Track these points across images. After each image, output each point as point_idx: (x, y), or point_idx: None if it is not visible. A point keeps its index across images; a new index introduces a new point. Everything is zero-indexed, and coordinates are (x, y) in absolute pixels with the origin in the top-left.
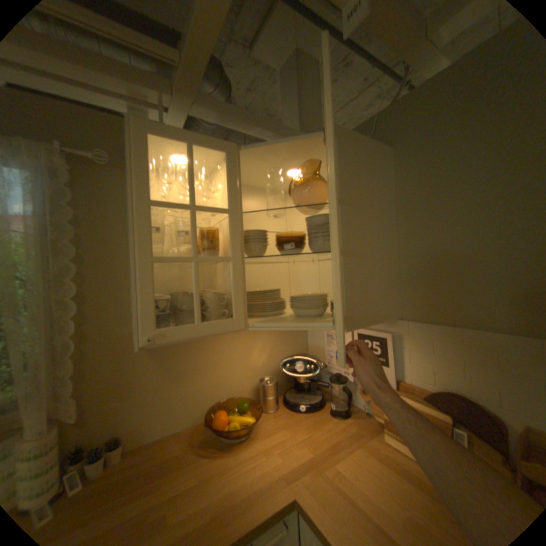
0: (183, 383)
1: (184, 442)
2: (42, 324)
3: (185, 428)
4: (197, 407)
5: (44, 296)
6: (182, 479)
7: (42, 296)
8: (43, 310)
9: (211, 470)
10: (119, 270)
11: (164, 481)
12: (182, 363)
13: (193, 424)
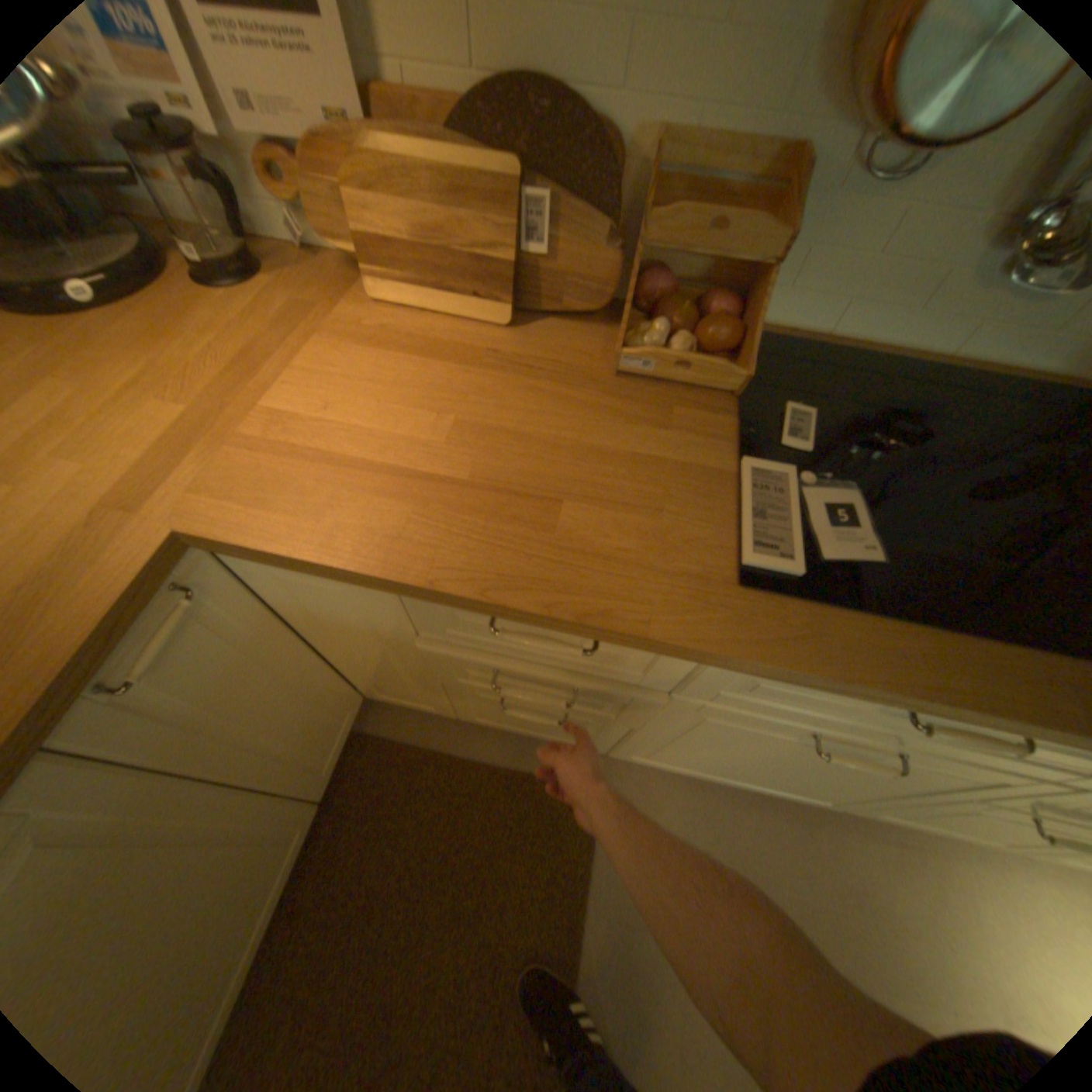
0: None
1: None
2: None
3: None
4: None
5: None
6: None
7: None
8: None
9: None
10: None
11: None
12: None
13: None
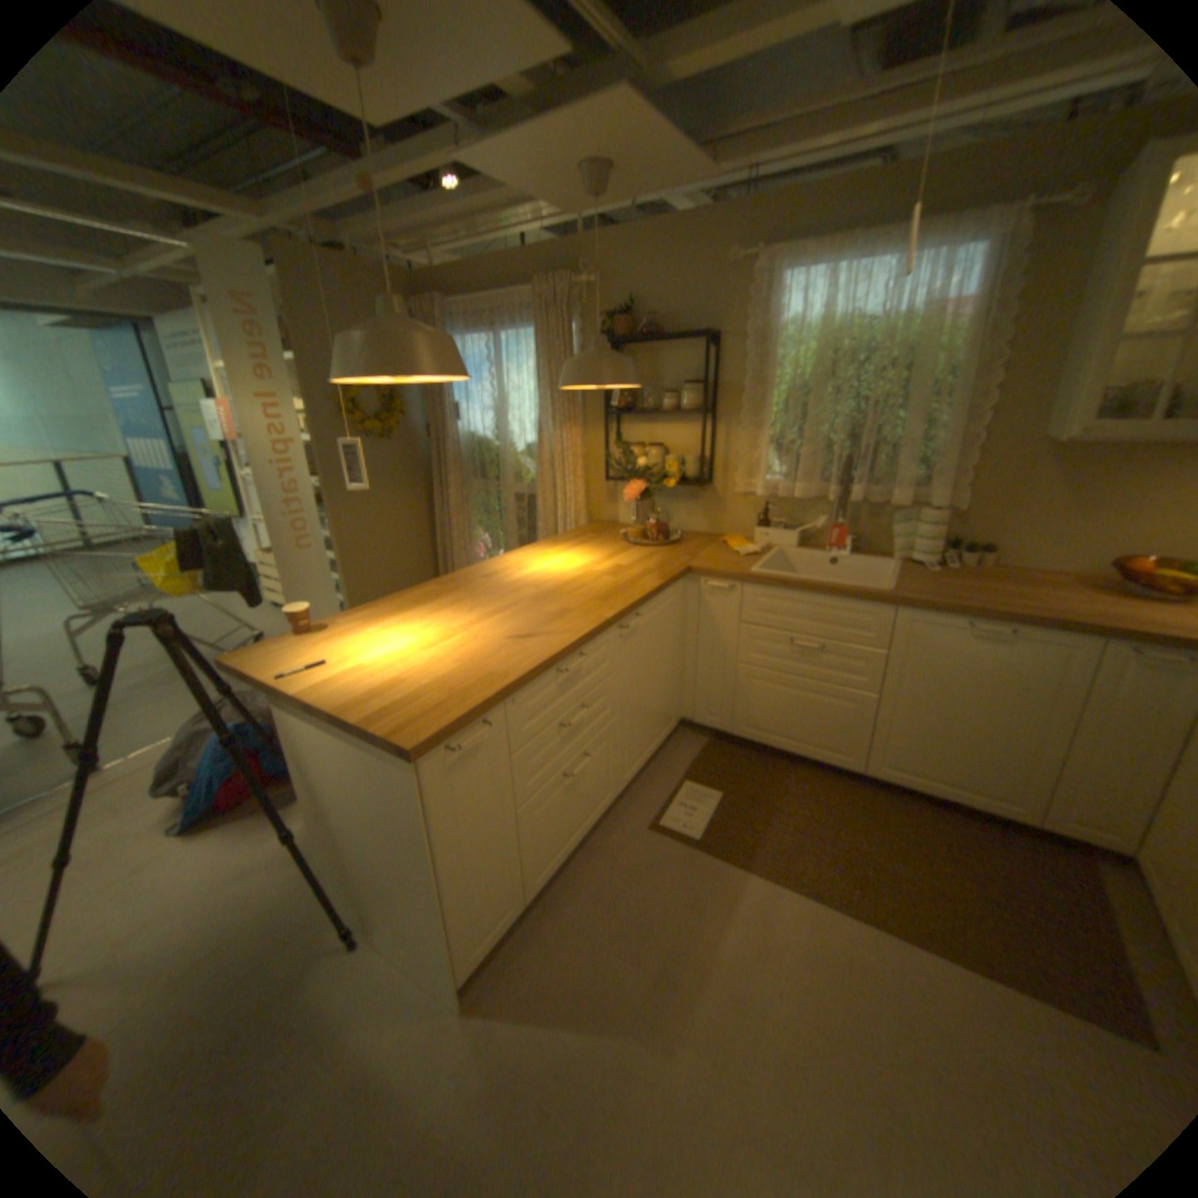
0: (1094, 515)
1: (1072, 579)
2: (965, 411)
3: (1076, 572)
4: (1105, 554)
5: (970, 384)
6: (1065, 593)
7: (970, 384)
8: (968, 397)
9: (1105, 600)
10: (1053, 354)
11: (1043, 588)
12: (1102, 490)
13: (1090, 573)
